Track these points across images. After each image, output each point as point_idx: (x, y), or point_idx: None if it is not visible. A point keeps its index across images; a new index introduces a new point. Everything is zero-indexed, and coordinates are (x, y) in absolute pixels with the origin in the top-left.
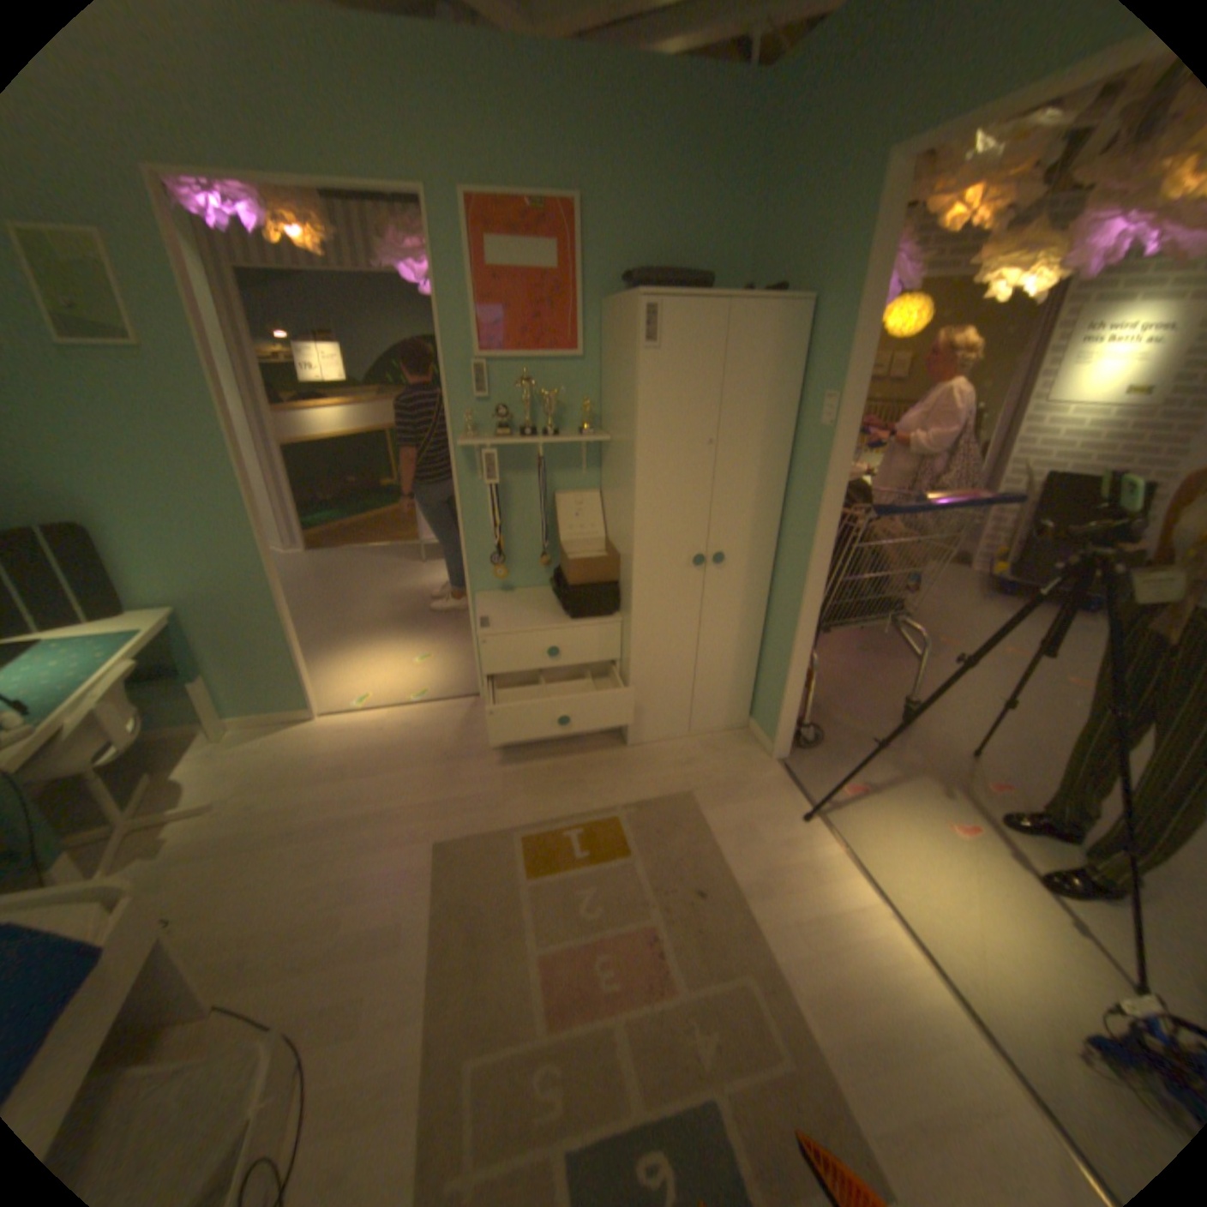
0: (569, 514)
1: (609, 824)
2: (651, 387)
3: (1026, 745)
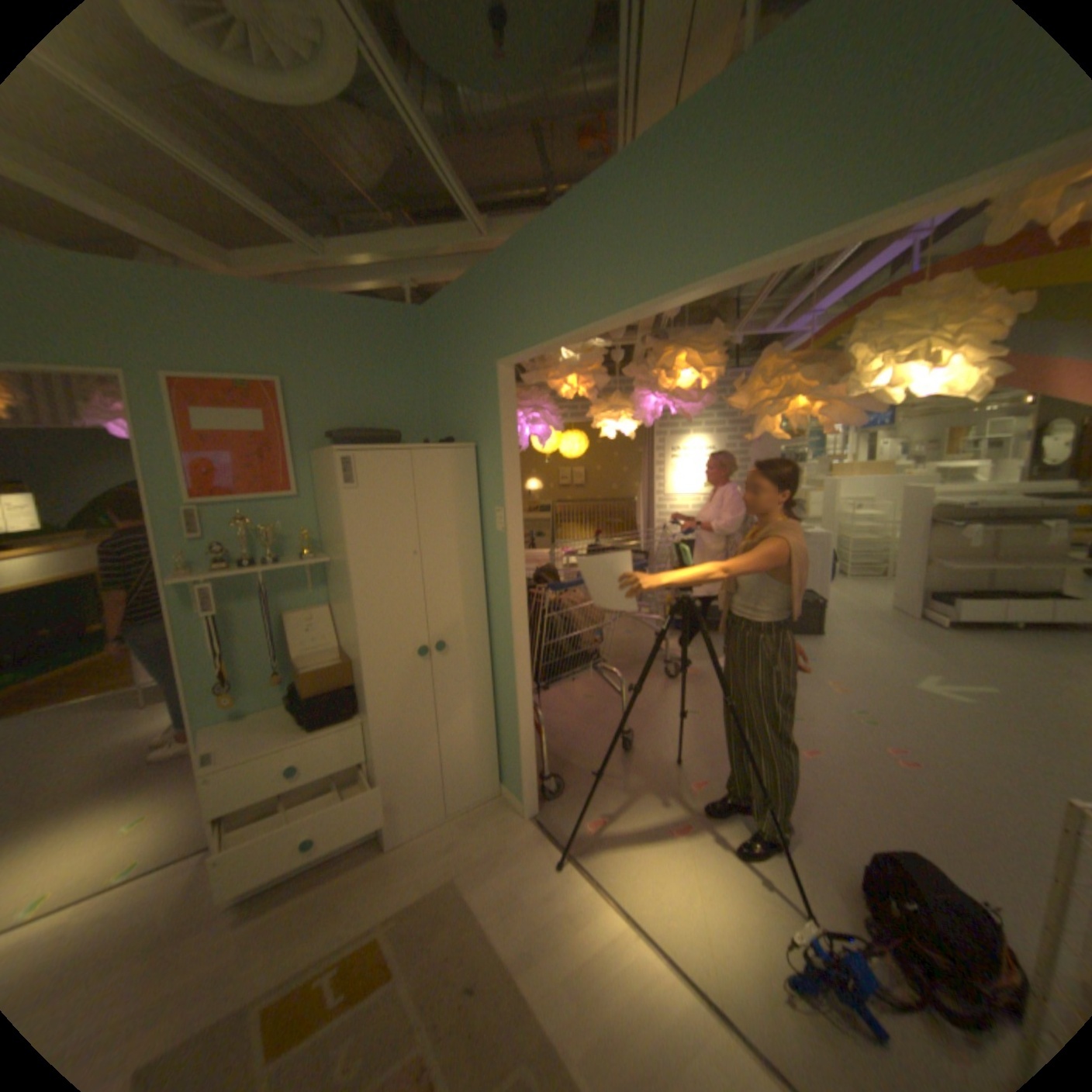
0: (300, 630)
1: (368, 949)
2: (356, 516)
3: (710, 744)
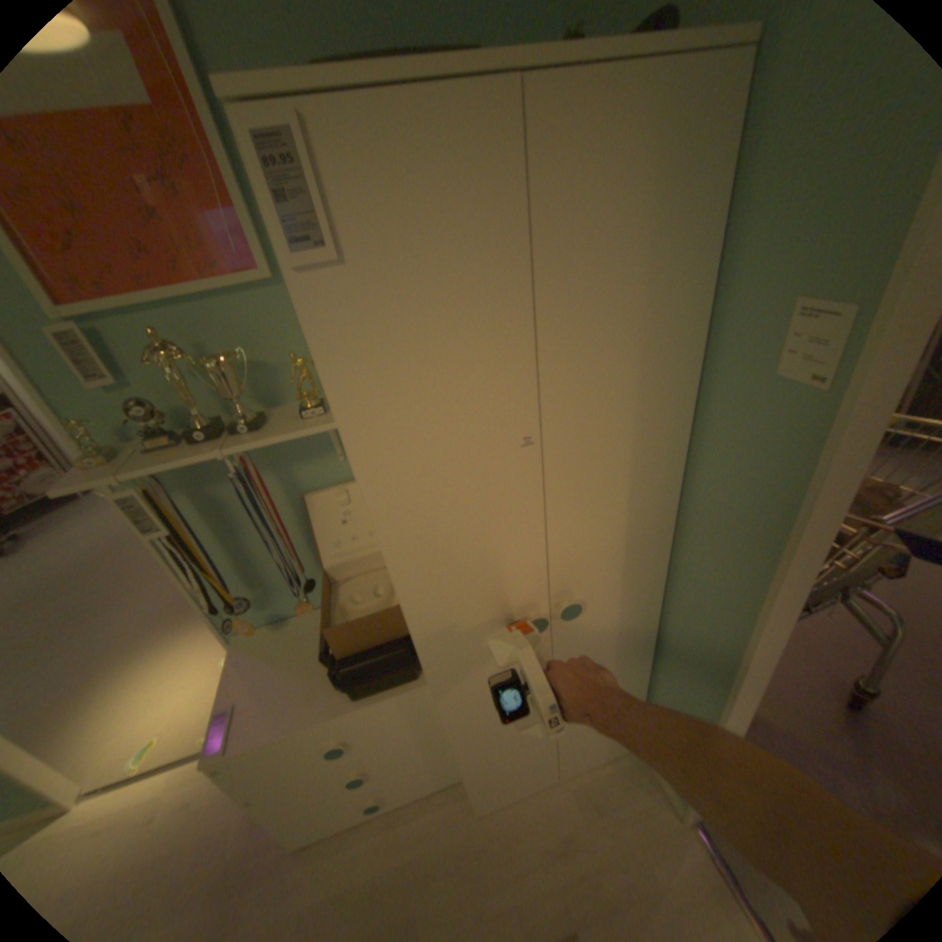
0: (332, 521)
1: None
2: (356, 358)
3: None
